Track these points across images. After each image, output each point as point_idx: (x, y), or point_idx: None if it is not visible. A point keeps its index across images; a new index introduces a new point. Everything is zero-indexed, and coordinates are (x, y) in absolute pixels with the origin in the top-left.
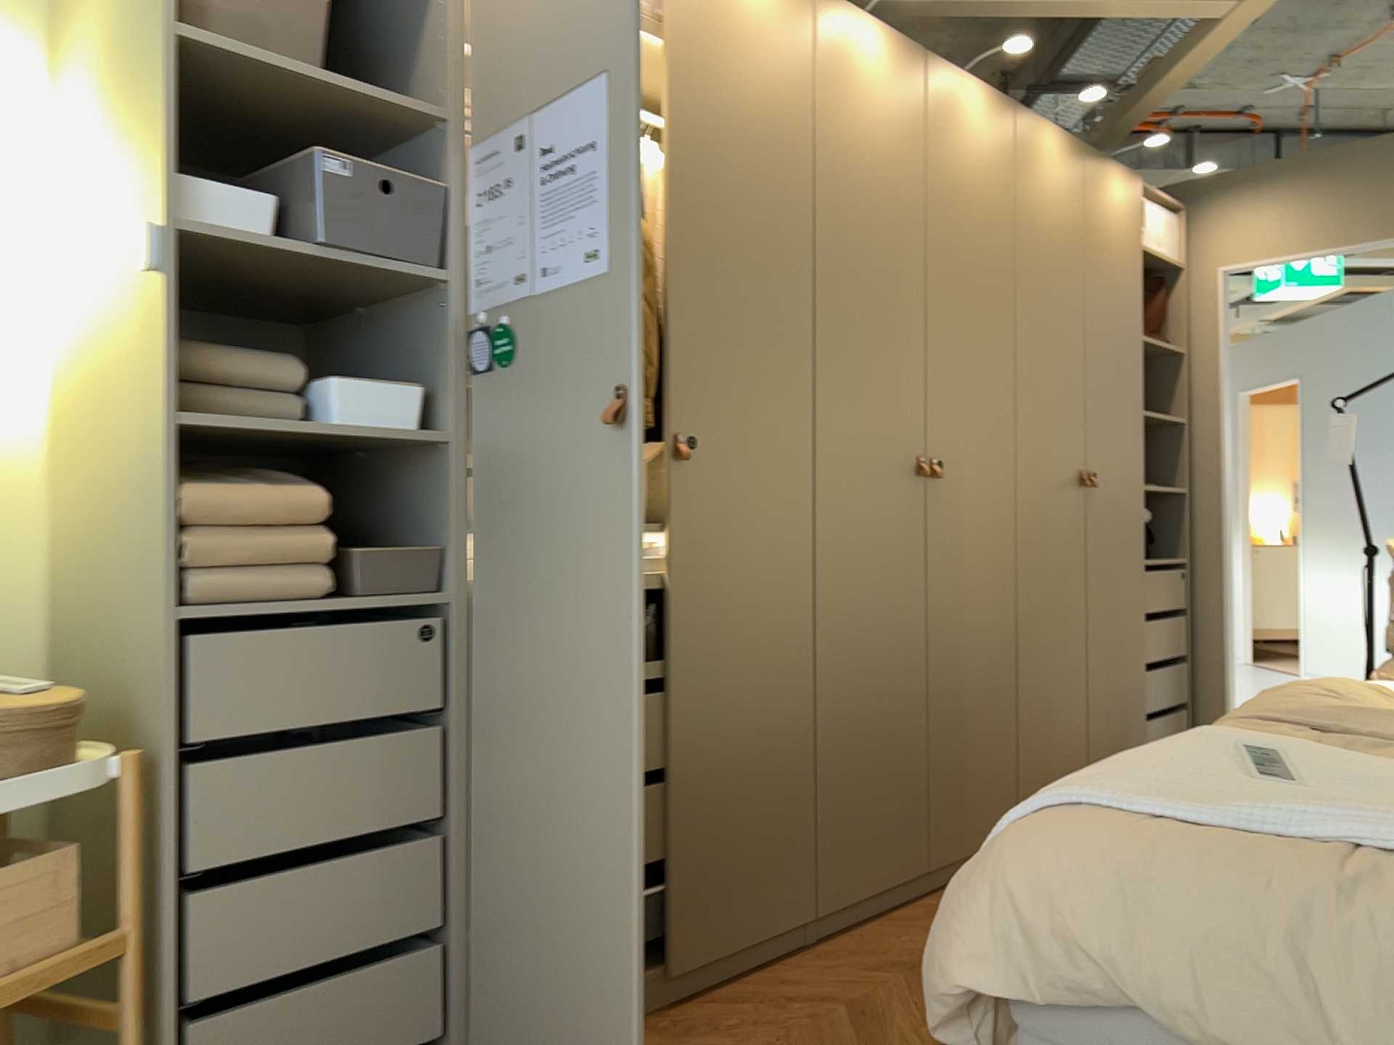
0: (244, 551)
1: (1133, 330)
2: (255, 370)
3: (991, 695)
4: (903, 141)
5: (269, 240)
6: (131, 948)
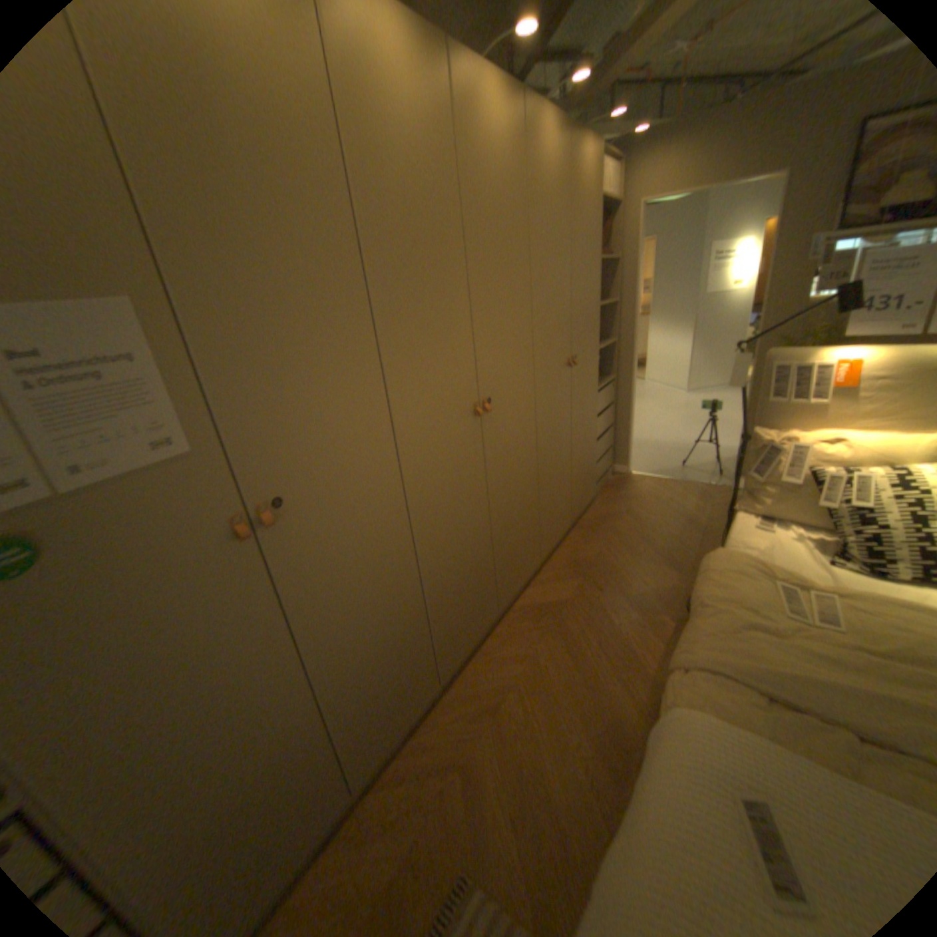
0: None
1: (591, 249)
2: None
3: (523, 511)
4: (432, 144)
5: None
6: None
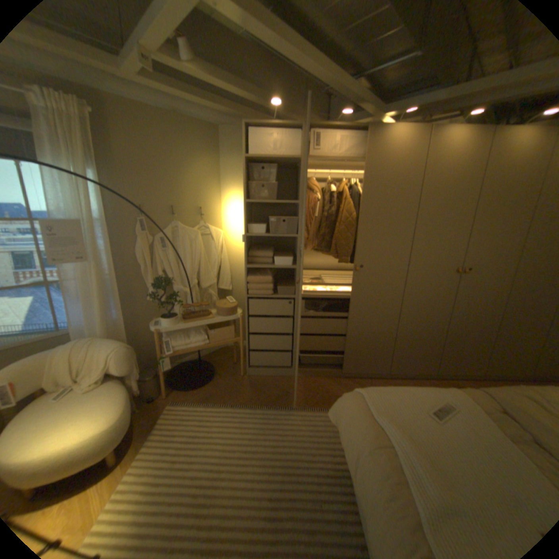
0: (257, 287)
1: None
2: (263, 254)
3: (478, 336)
4: (470, 165)
5: (262, 234)
6: (241, 340)
